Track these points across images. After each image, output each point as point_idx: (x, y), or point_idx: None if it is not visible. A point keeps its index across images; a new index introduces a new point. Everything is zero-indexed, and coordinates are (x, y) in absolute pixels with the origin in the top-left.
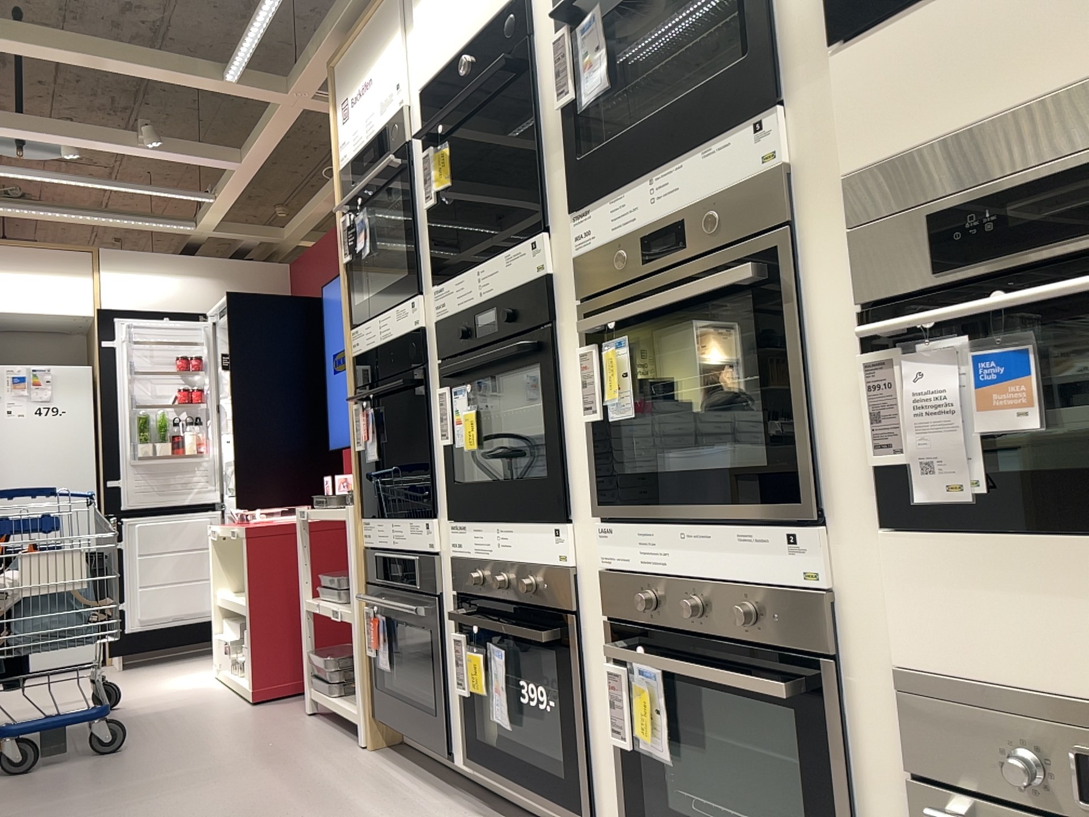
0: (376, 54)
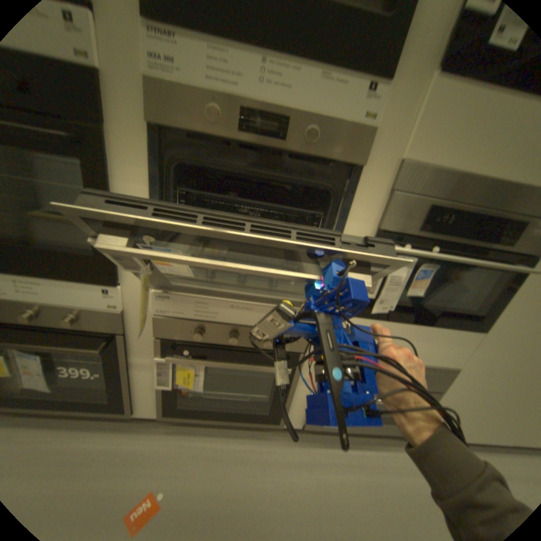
0: None
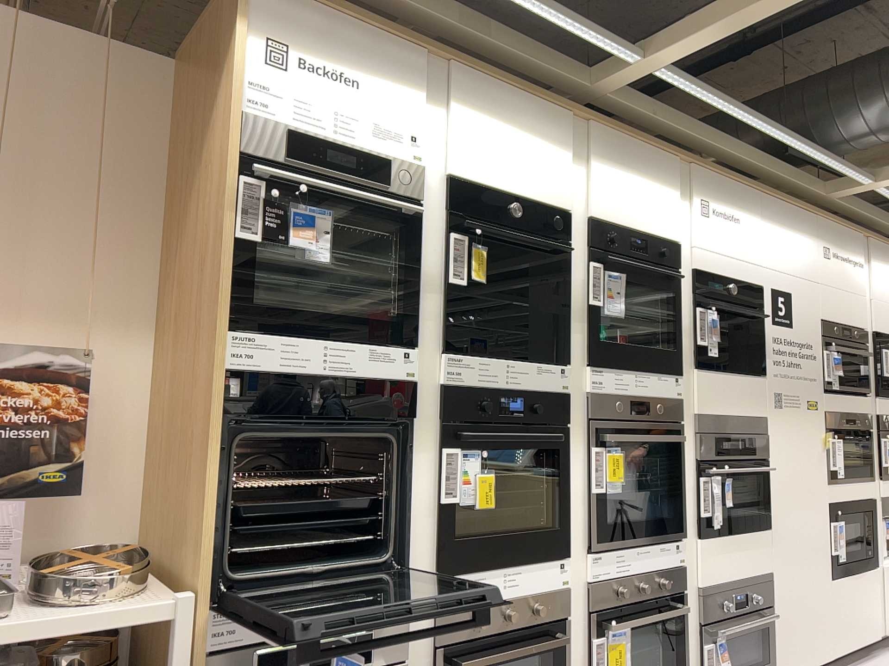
0: (378, 72)
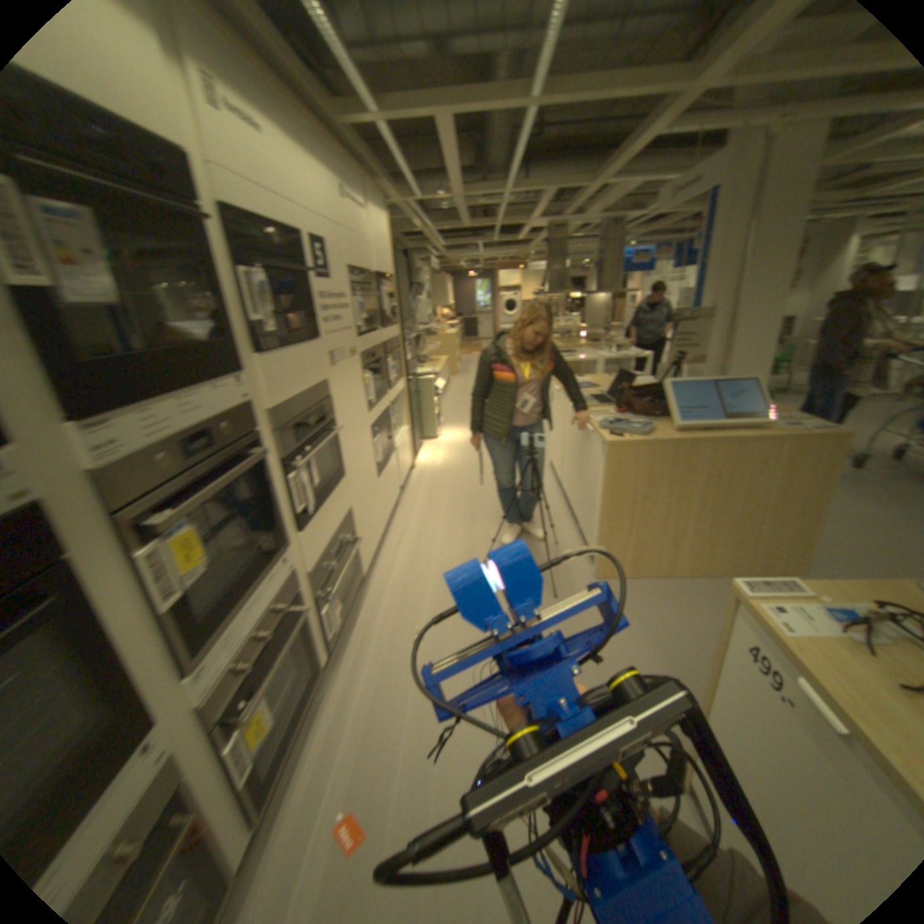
0: None
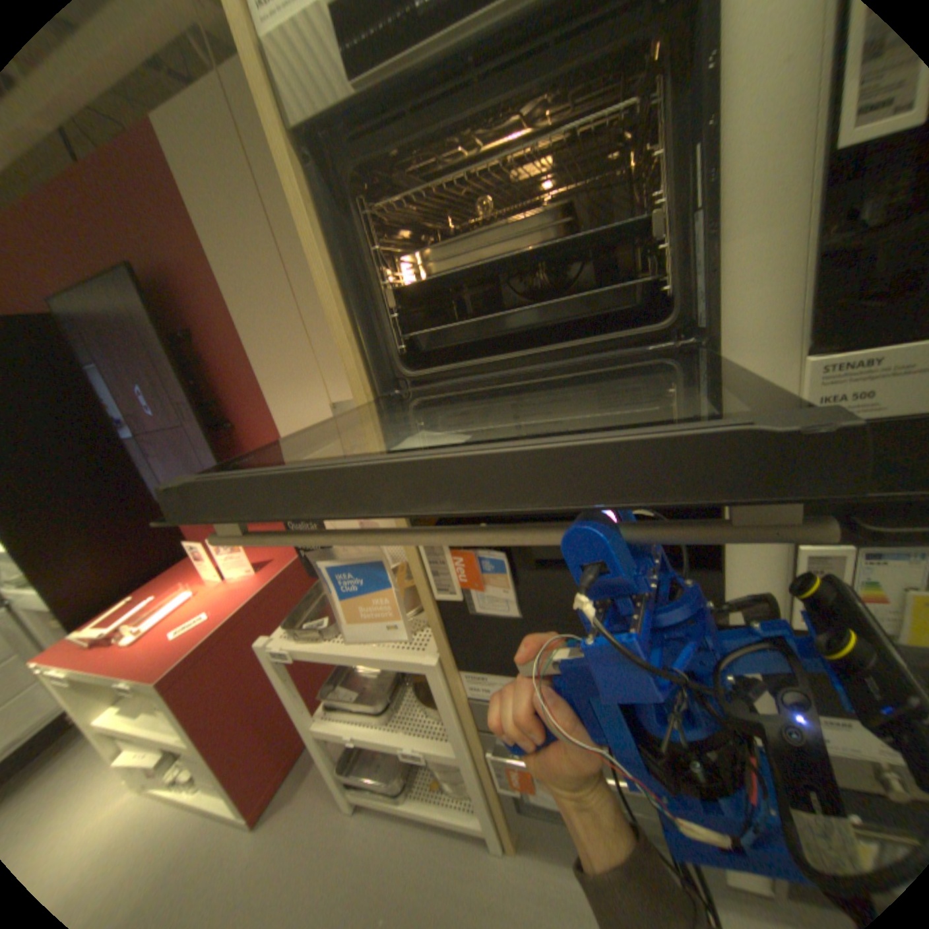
0: None
